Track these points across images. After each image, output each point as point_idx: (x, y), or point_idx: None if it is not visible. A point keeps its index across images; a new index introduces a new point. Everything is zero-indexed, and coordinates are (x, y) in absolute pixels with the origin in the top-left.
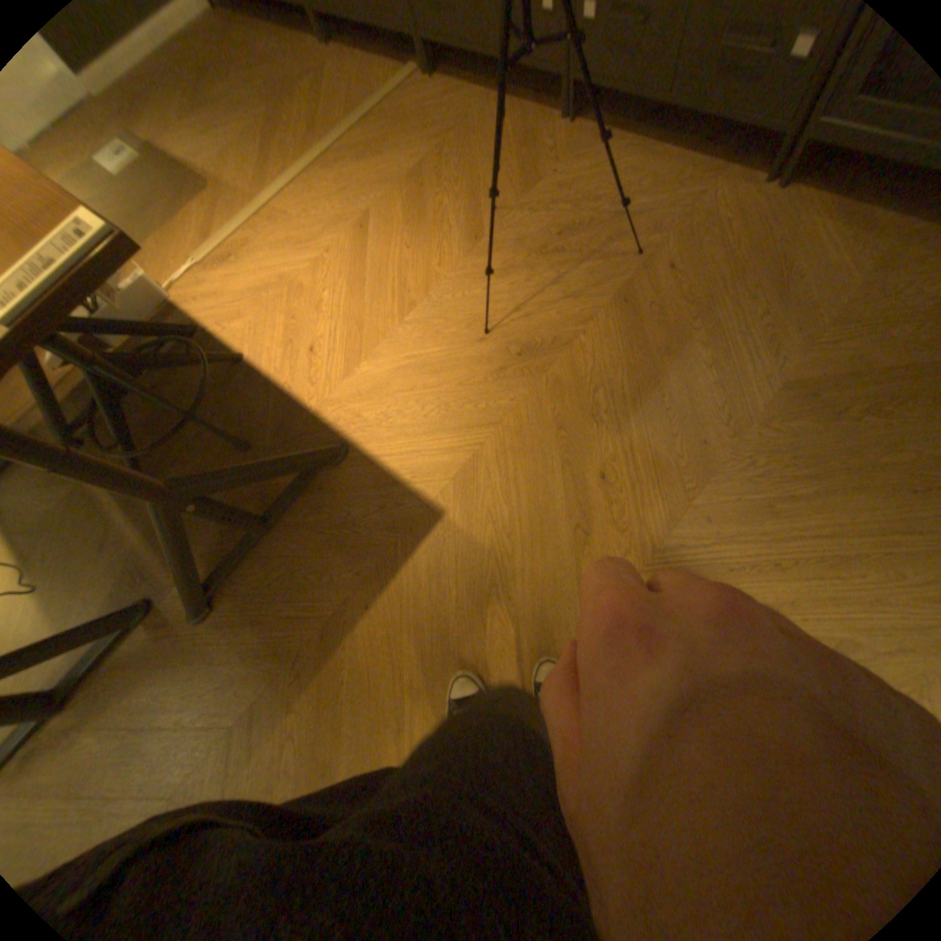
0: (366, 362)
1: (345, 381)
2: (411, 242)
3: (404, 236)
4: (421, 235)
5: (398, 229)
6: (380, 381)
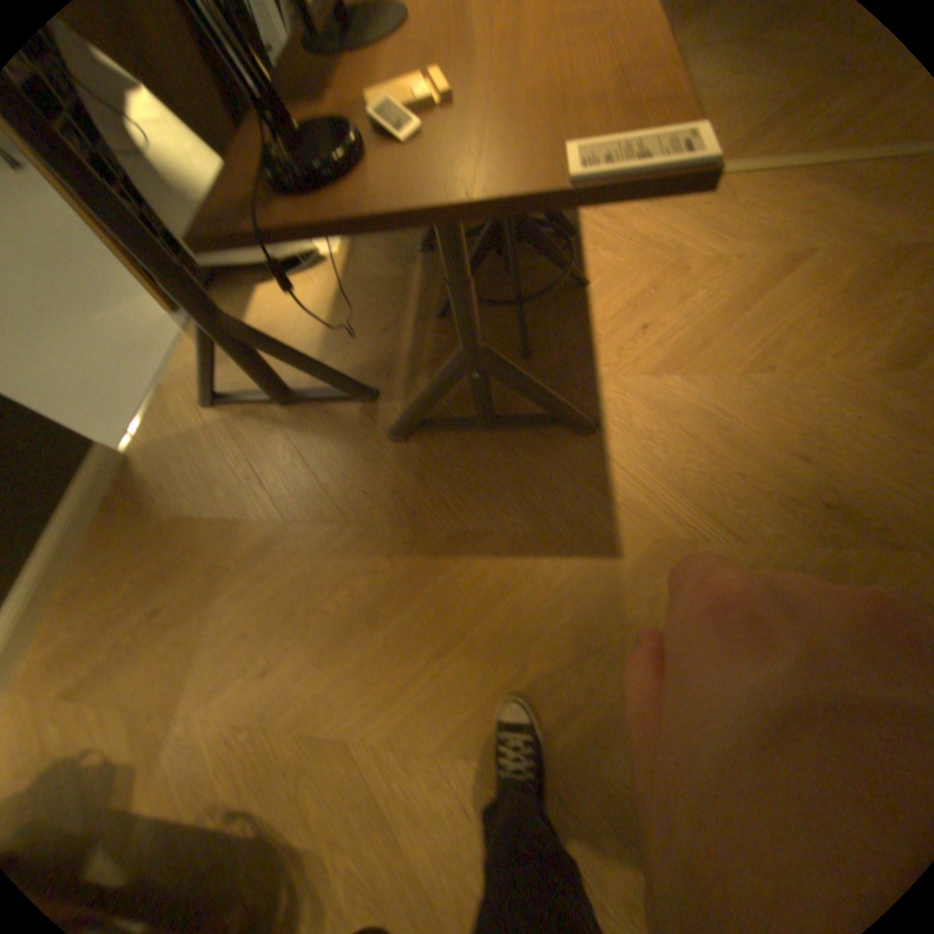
0: (674, 378)
1: (642, 377)
2: (824, 313)
3: (824, 302)
4: (842, 316)
5: (823, 291)
6: (670, 405)
